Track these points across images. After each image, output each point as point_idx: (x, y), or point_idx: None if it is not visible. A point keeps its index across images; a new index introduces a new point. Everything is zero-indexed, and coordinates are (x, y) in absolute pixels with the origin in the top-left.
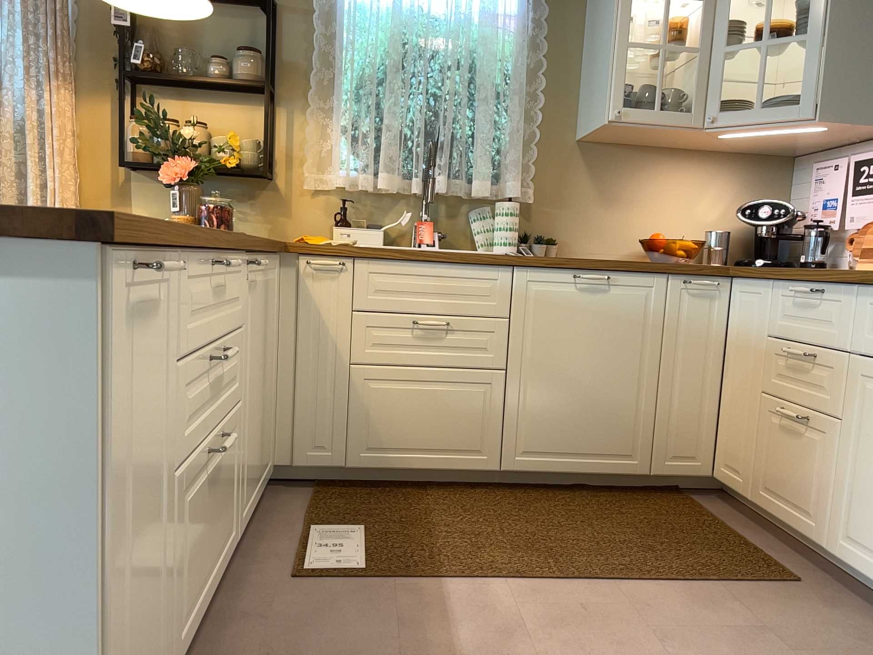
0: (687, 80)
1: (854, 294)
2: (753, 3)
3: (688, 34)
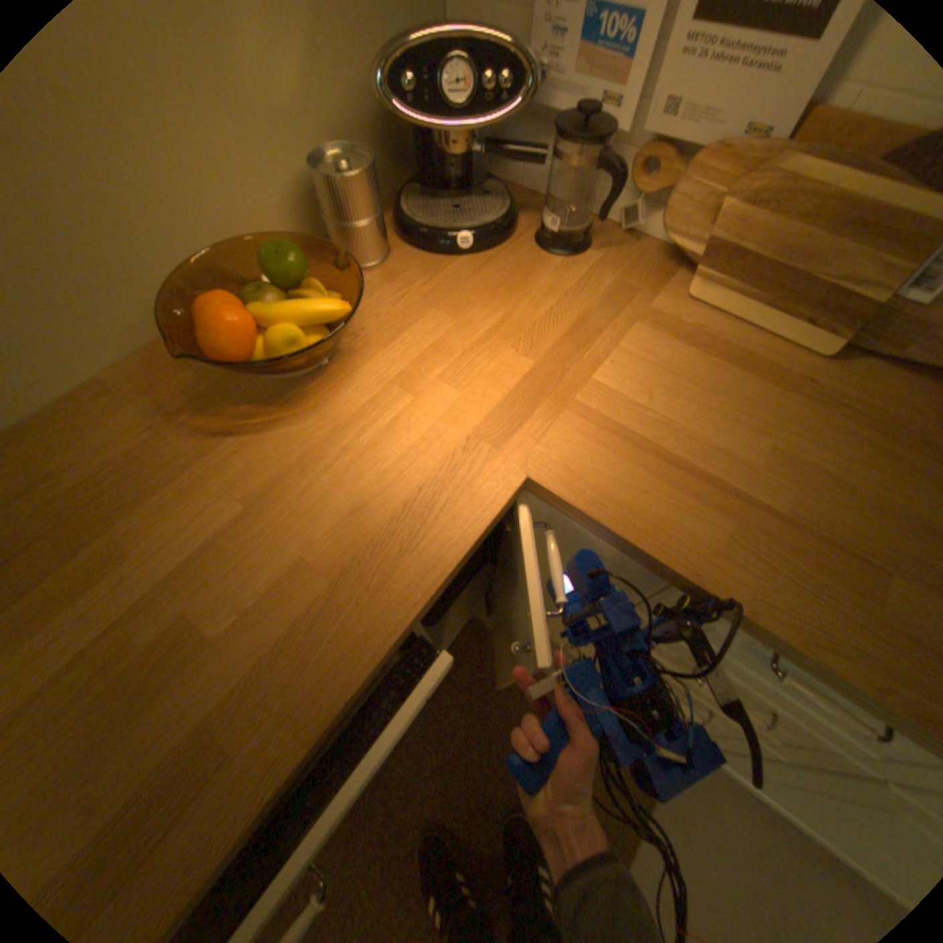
0: None
1: None
2: None
3: None
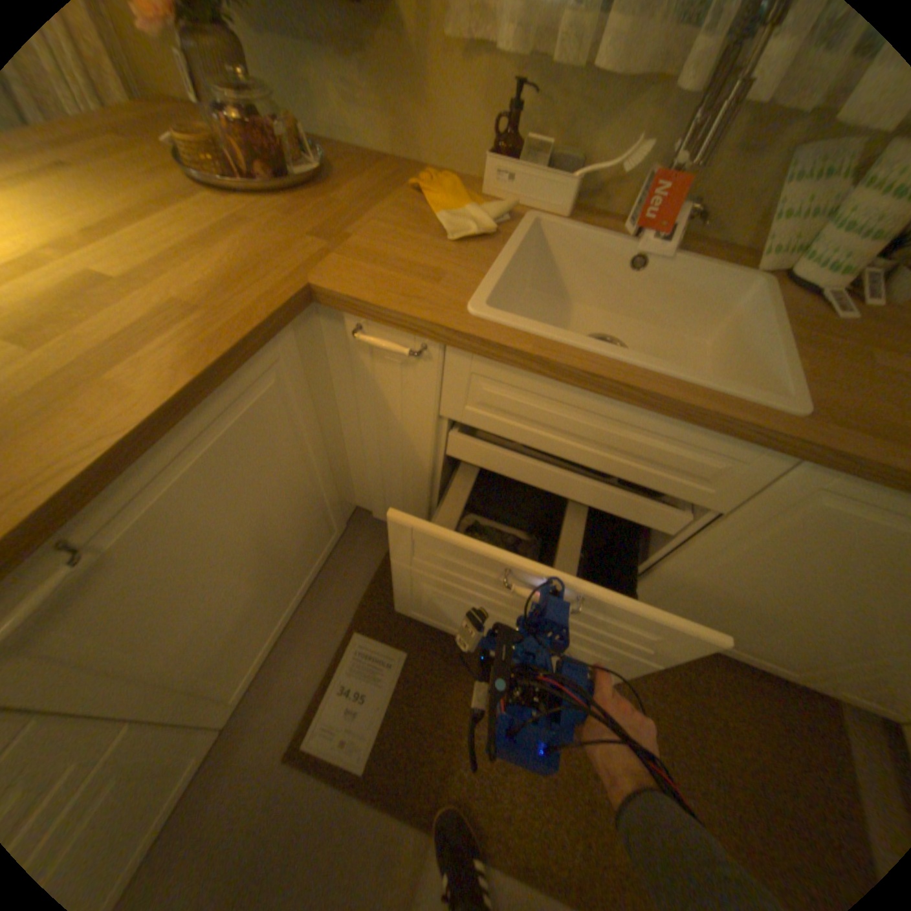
0: None
1: None
2: None
3: None
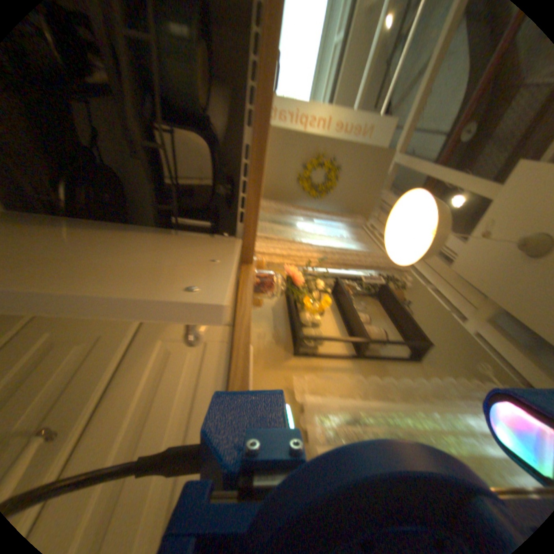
0: None
1: None
2: None
3: None
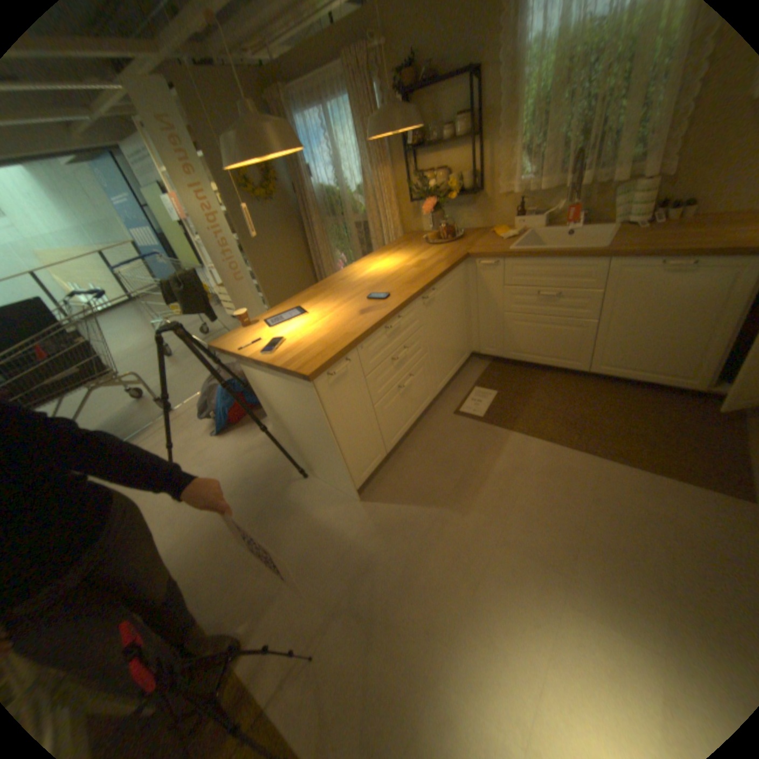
0: None
1: None
2: None
3: None
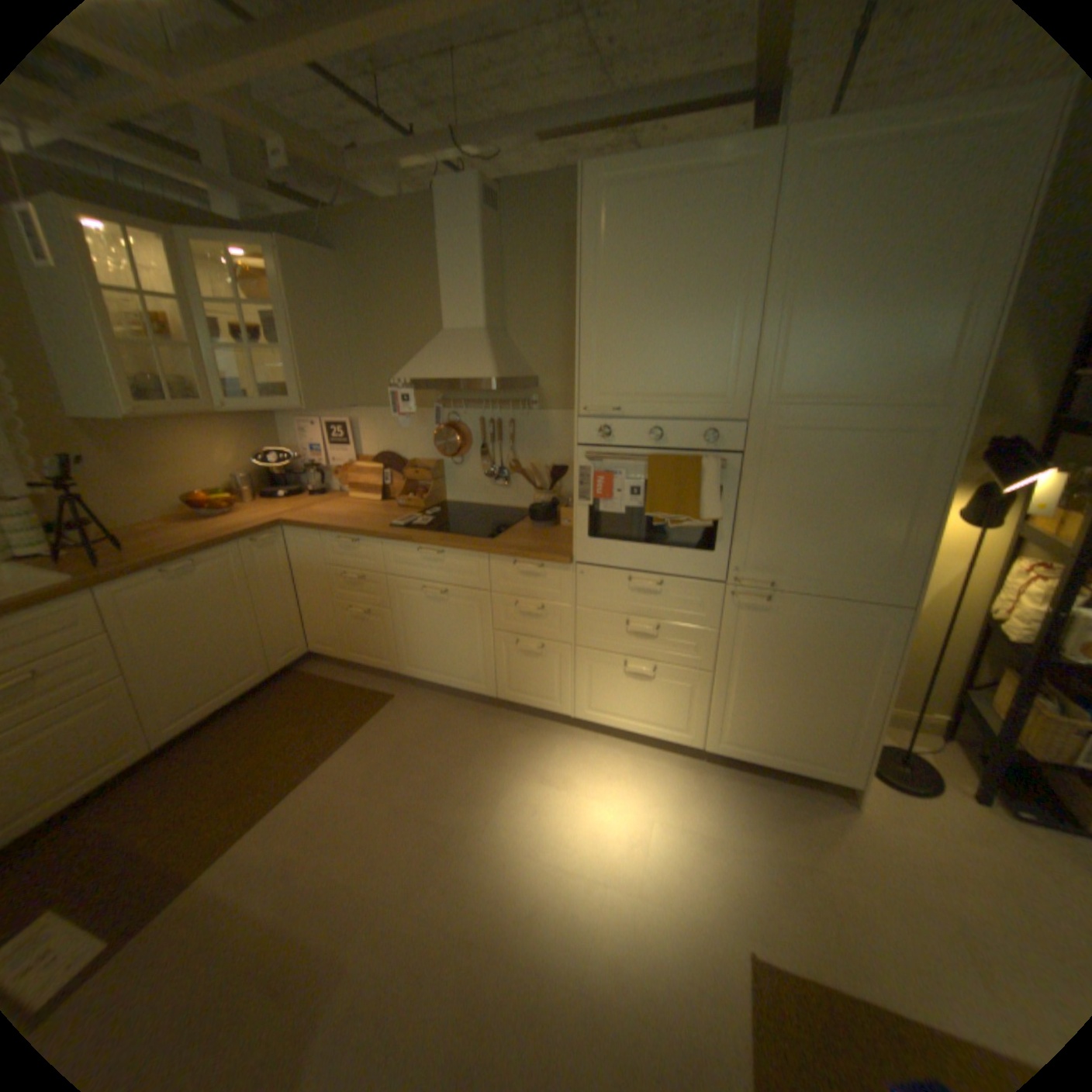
0: (175, 363)
1: (377, 543)
2: (202, 285)
3: (161, 320)
